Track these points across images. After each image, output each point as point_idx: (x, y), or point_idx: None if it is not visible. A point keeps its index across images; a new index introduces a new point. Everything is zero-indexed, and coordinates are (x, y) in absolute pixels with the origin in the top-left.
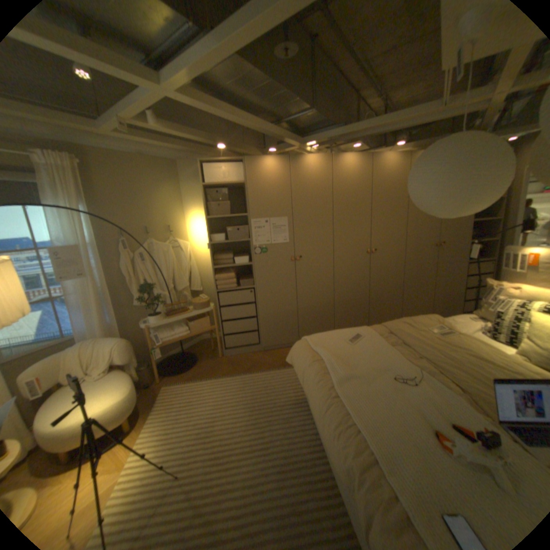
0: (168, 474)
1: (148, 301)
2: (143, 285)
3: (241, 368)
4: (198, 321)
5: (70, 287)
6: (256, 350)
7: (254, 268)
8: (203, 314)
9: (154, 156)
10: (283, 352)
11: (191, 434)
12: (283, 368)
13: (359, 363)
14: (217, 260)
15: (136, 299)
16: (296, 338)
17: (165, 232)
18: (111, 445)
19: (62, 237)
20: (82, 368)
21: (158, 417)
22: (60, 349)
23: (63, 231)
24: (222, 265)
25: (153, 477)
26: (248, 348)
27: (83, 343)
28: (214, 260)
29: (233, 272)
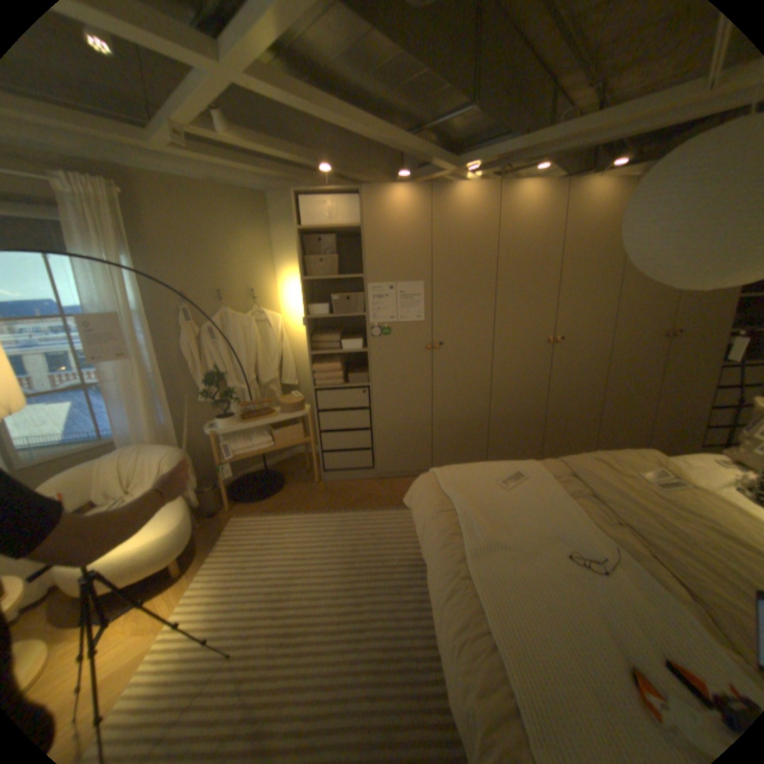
0: (218, 649)
1: (215, 397)
2: (209, 373)
3: (343, 501)
4: (286, 430)
5: (108, 372)
6: (368, 477)
7: (370, 358)
8: (295, 420)
9: (233, 186)
10: (407, 483)
11: (259, 593)
12: (403, 507)
13: (513, 522)
14: (317, 342)
15: (200, 394)
16: (428, 464)
17: (246, 299)
18: (153, 593)
19: (97, 301)
20: (121, 484)
21: (218, 561)
22: (97, 456)
23: (98, 293)
24: (324, 351)
25: (197, 650)
26: (357, 472)
27: (125, 451)
28: (312, 342)
29: (341, 361)
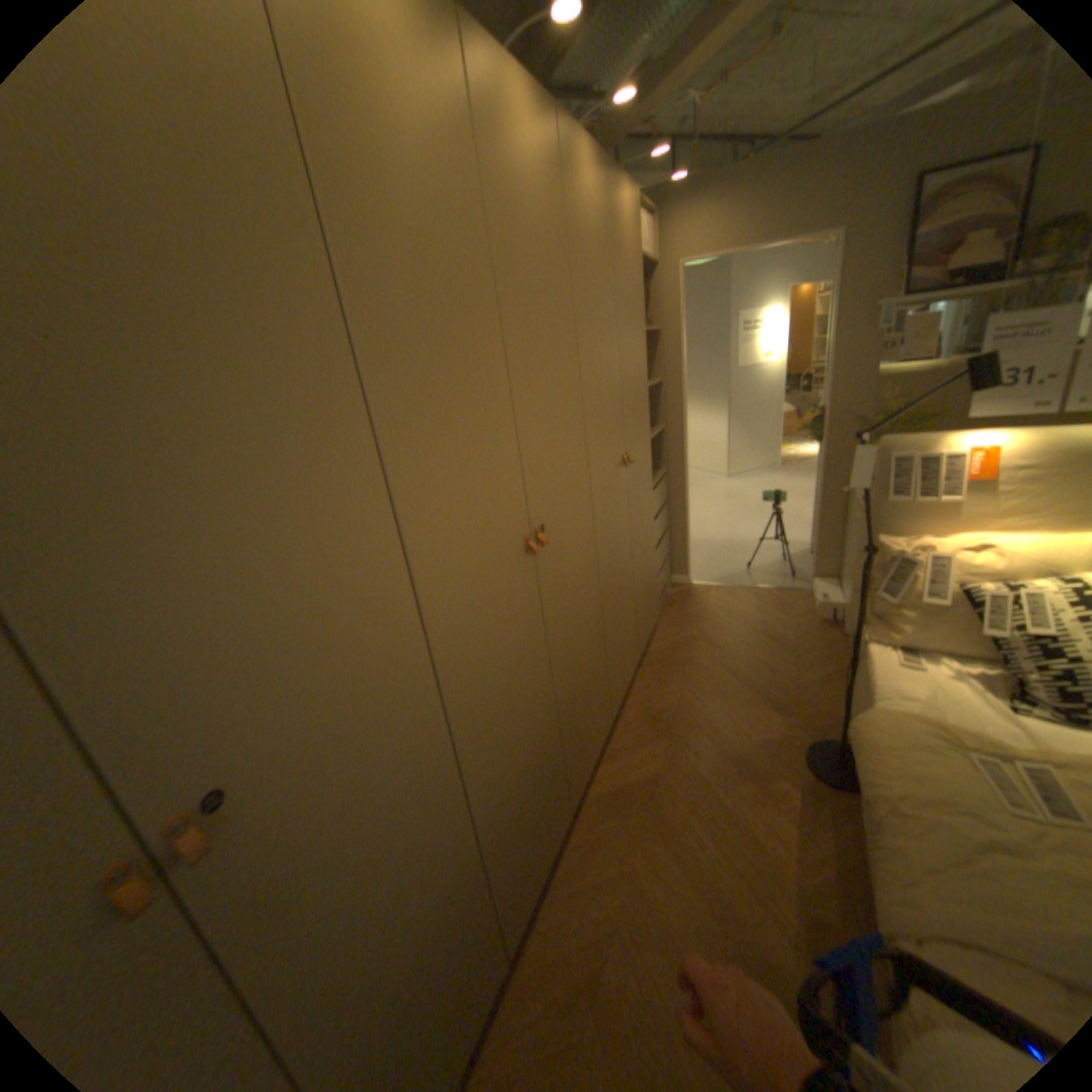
0: None
1: None
2: None
3: None
4: None
5: None
6: None
7: None
8: None
9: None
10: None
11: None
12: None
13: None
14: None
15: None
16: None
17: None
18: None
19: None
20: None
21: None
22: None
23: None
24: None
25: None
26: None
27: None
28: None
29: None
